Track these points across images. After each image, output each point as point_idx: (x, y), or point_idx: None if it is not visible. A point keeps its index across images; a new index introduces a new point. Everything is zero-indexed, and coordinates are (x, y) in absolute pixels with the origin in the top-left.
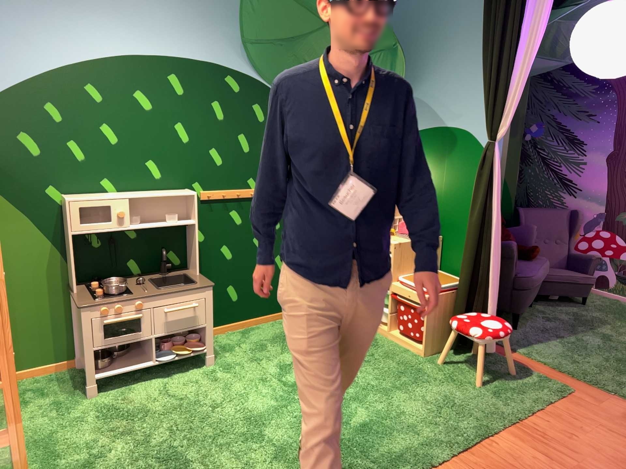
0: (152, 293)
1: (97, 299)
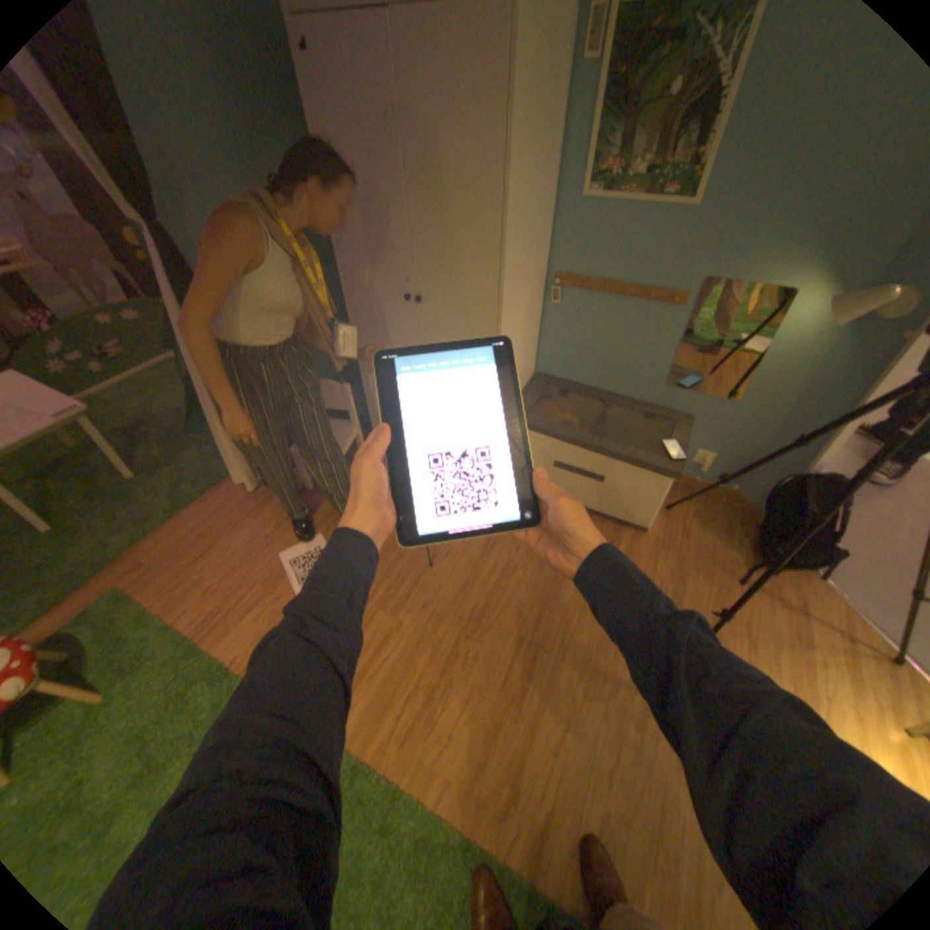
0: None
1: None
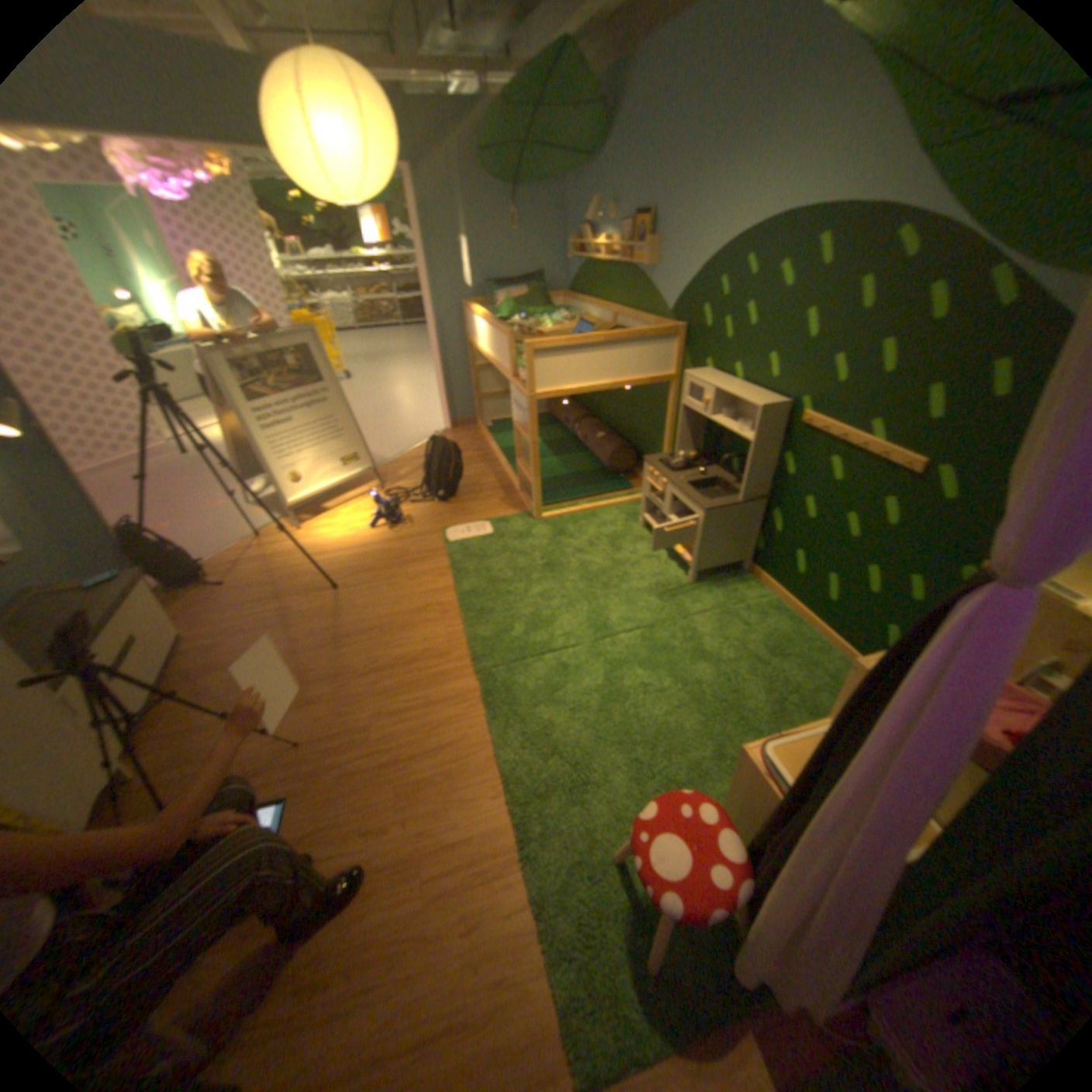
0: (673, 481)
1: (661, 463)
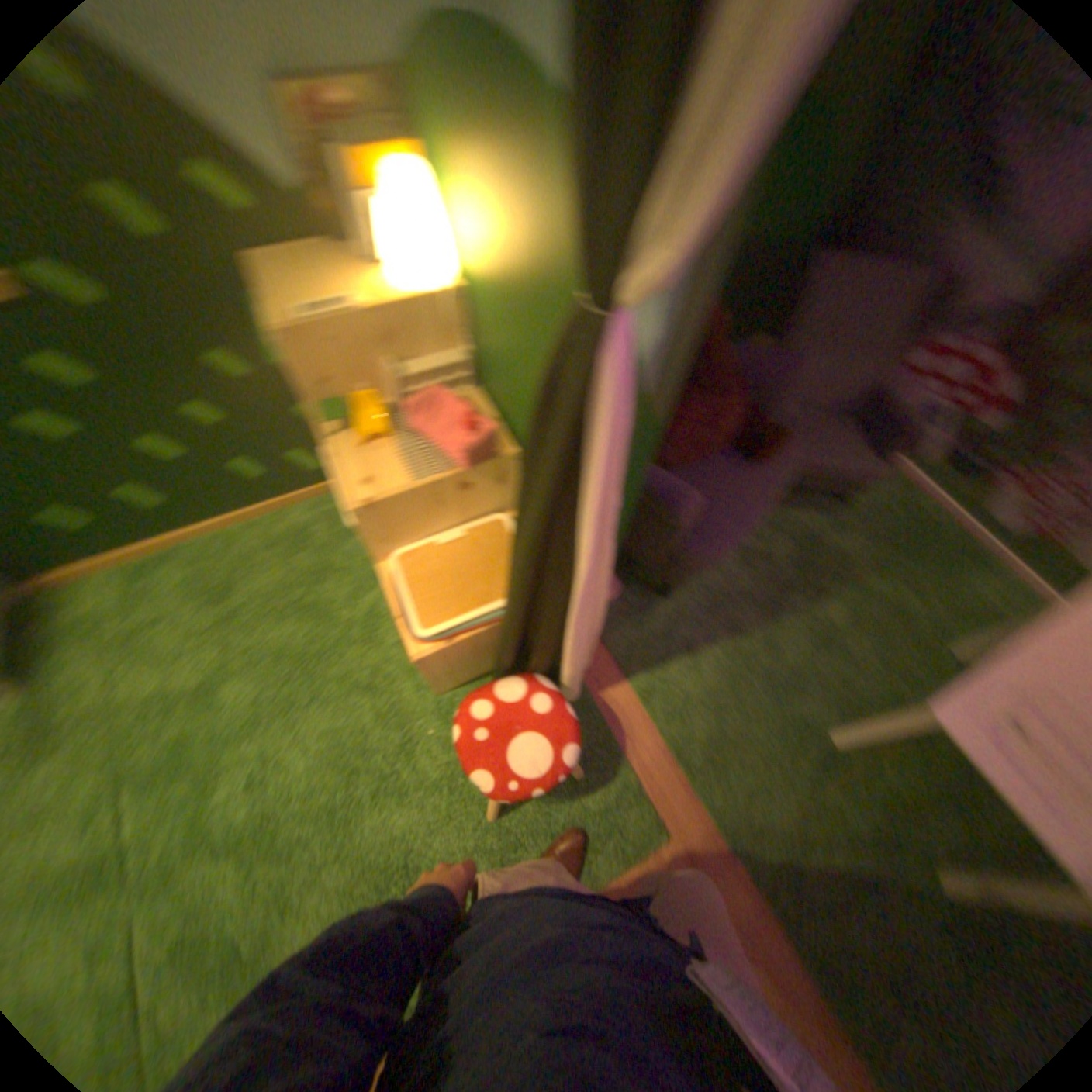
0: None
1: None
